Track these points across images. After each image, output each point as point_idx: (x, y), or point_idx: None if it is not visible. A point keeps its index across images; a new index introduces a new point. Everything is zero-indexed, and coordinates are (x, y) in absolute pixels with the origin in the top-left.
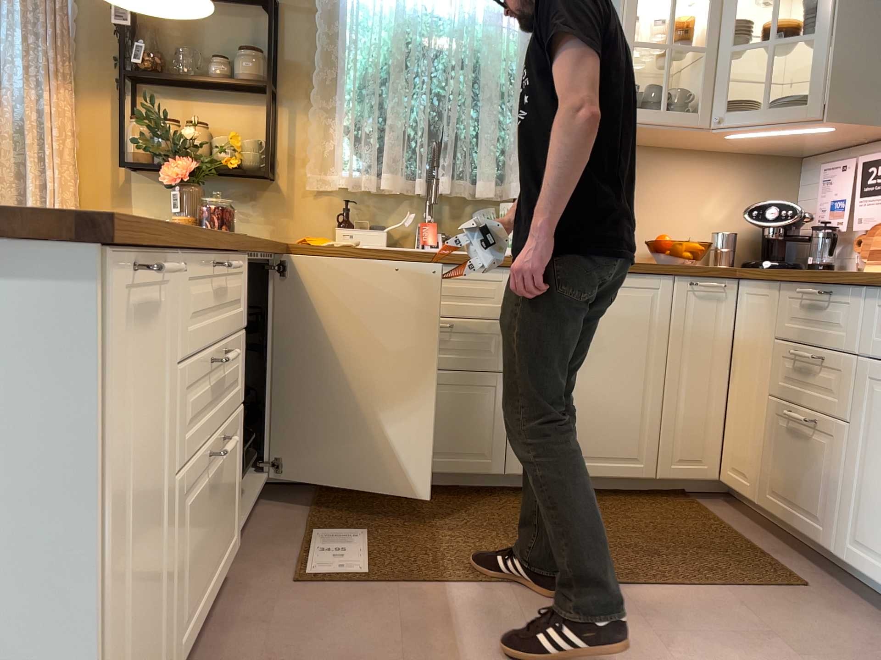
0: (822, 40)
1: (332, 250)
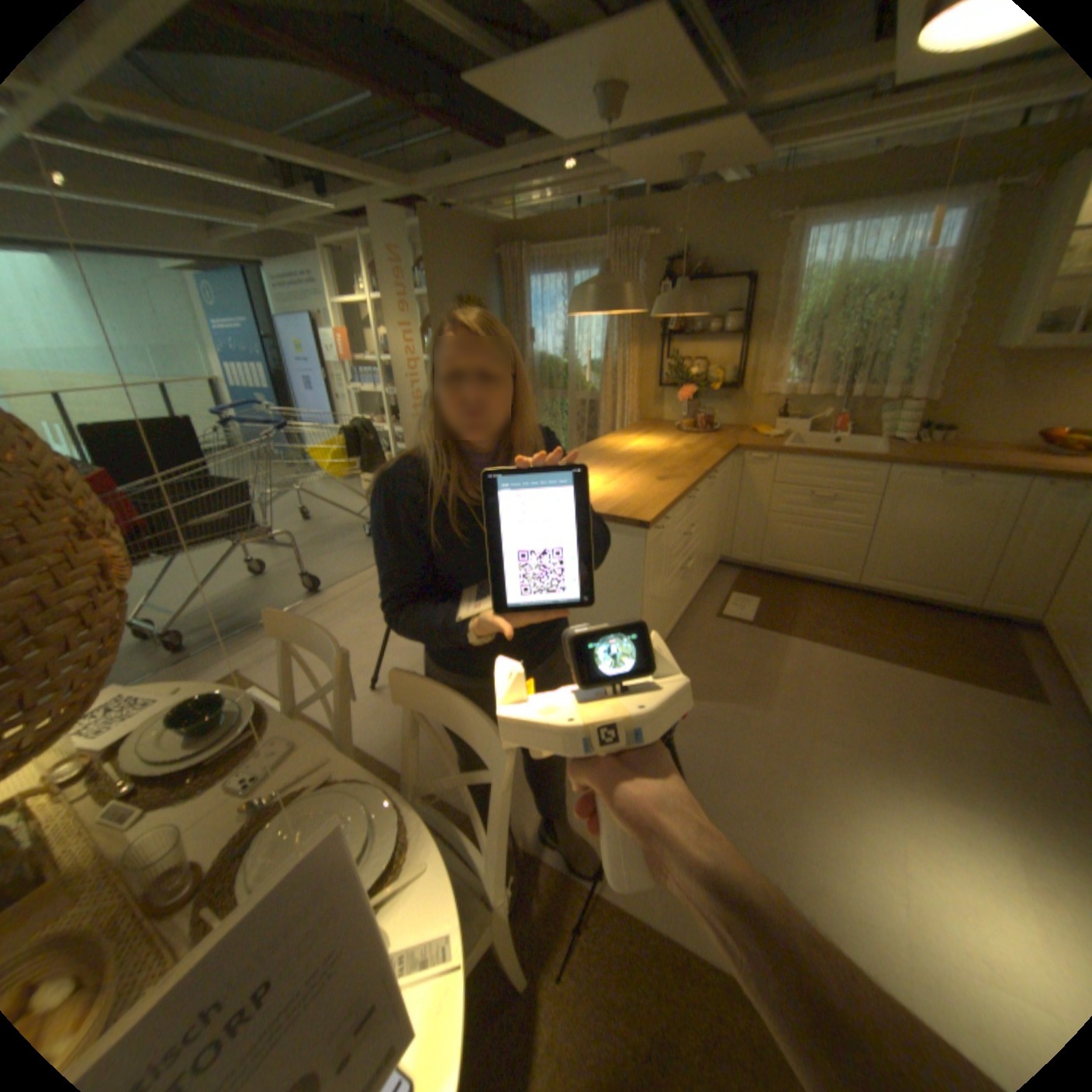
0: None
1: (763, 448)
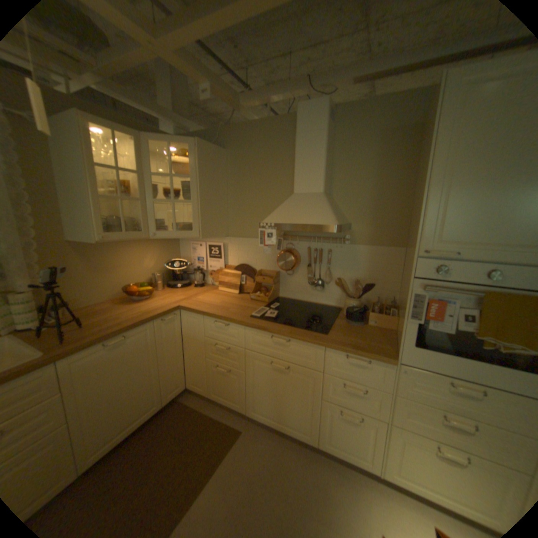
0: (194, 204)
1: None
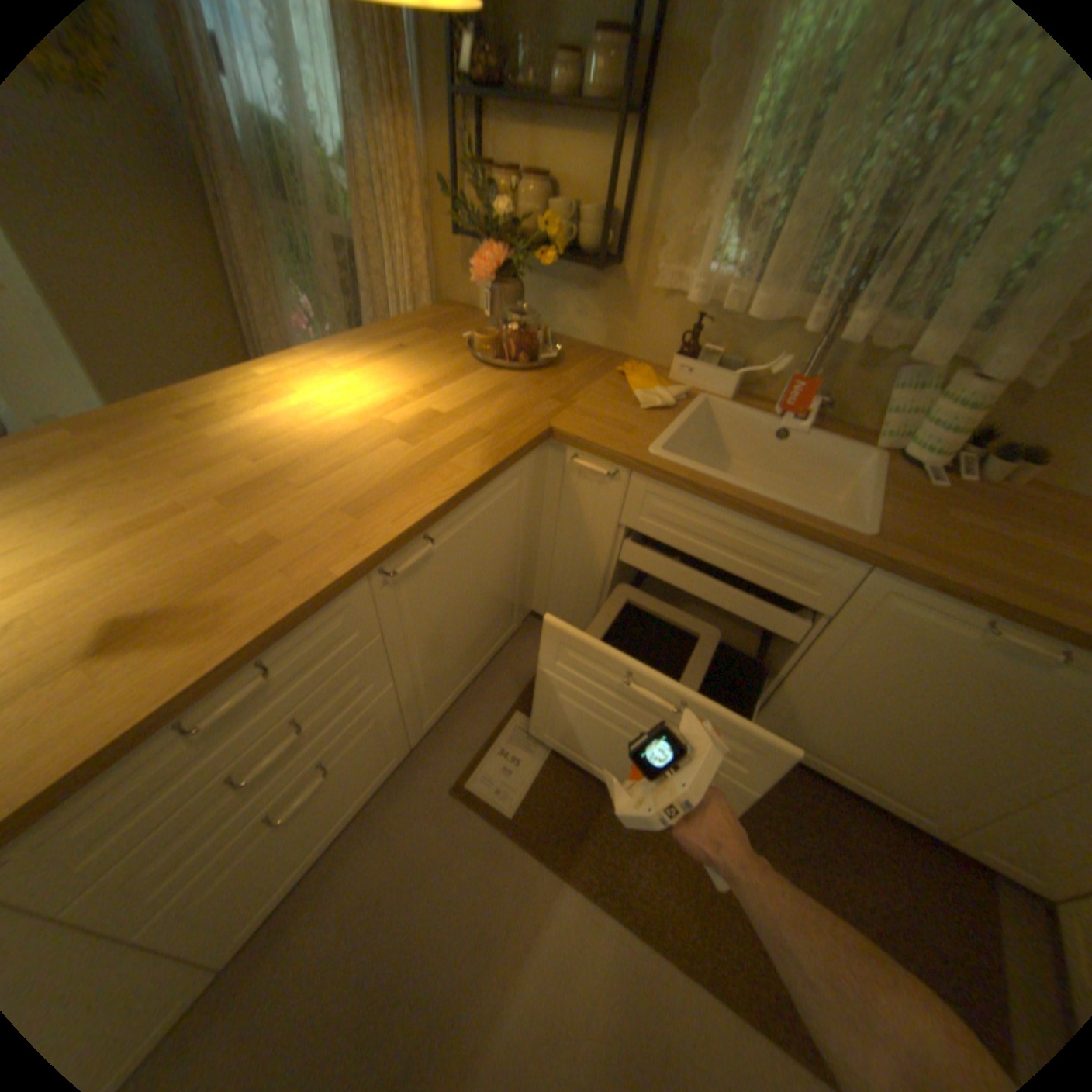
0: None
1: (603, 451)
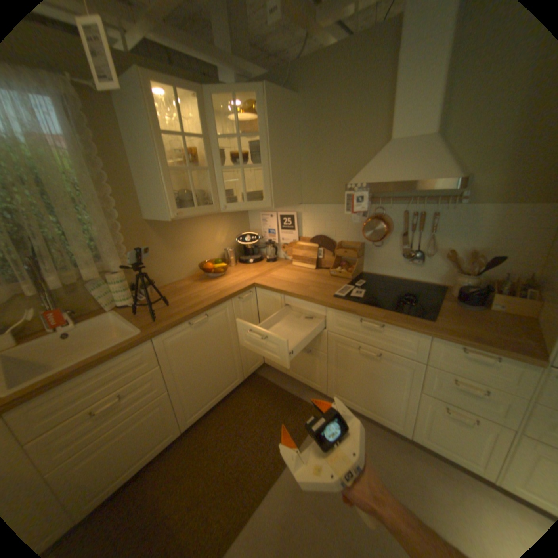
0: (264, 168)
1: None
